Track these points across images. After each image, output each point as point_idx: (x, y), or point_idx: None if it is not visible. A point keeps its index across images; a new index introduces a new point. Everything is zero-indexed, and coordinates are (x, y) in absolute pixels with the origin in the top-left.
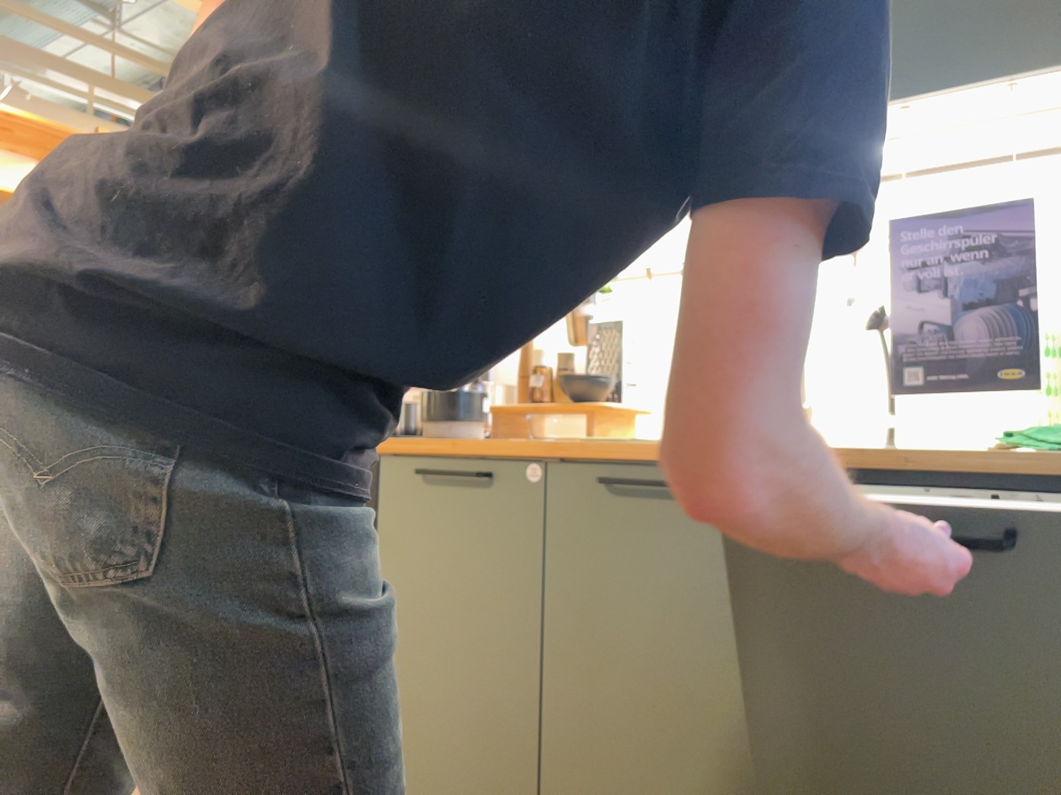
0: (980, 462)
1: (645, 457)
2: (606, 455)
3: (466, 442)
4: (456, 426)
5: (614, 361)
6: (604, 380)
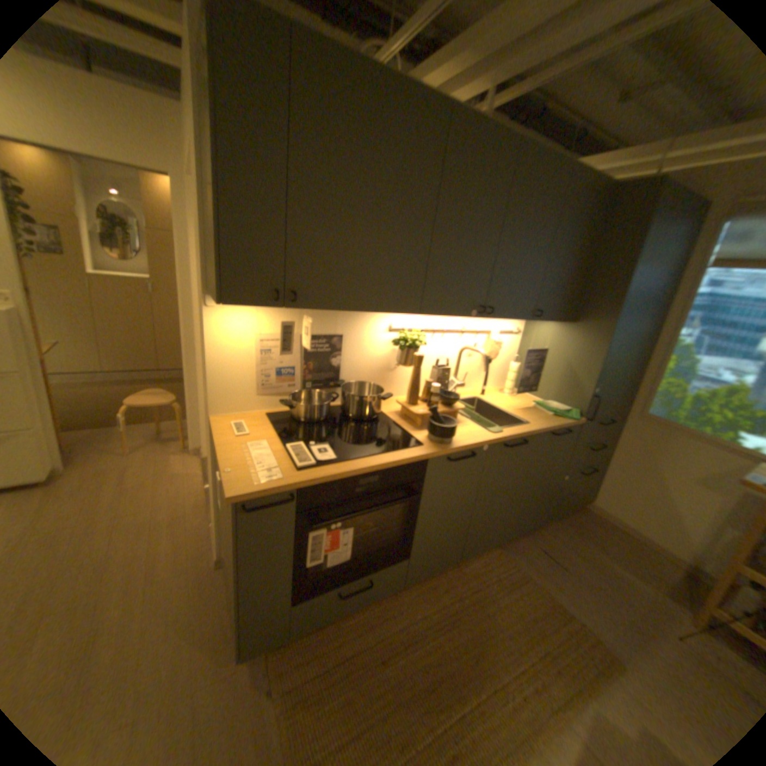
0: (562, 423)
1: (513, 435)
2: (509, 439)
3: (453, 440)
4: (451, 435)
5: (445, 383)
6: (453, 395)
